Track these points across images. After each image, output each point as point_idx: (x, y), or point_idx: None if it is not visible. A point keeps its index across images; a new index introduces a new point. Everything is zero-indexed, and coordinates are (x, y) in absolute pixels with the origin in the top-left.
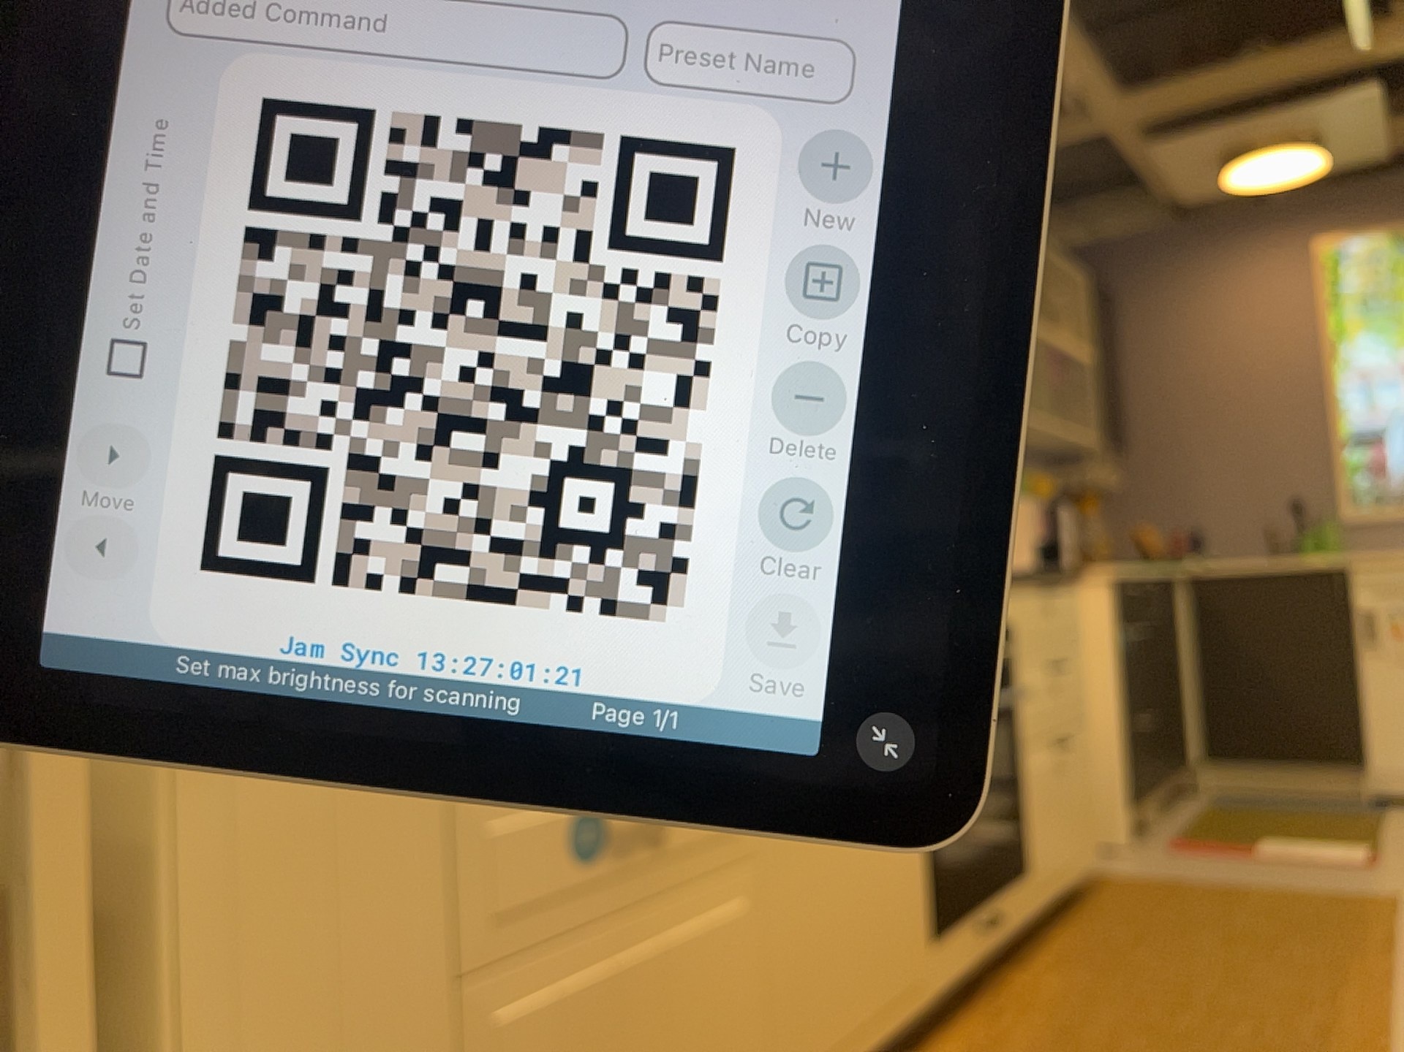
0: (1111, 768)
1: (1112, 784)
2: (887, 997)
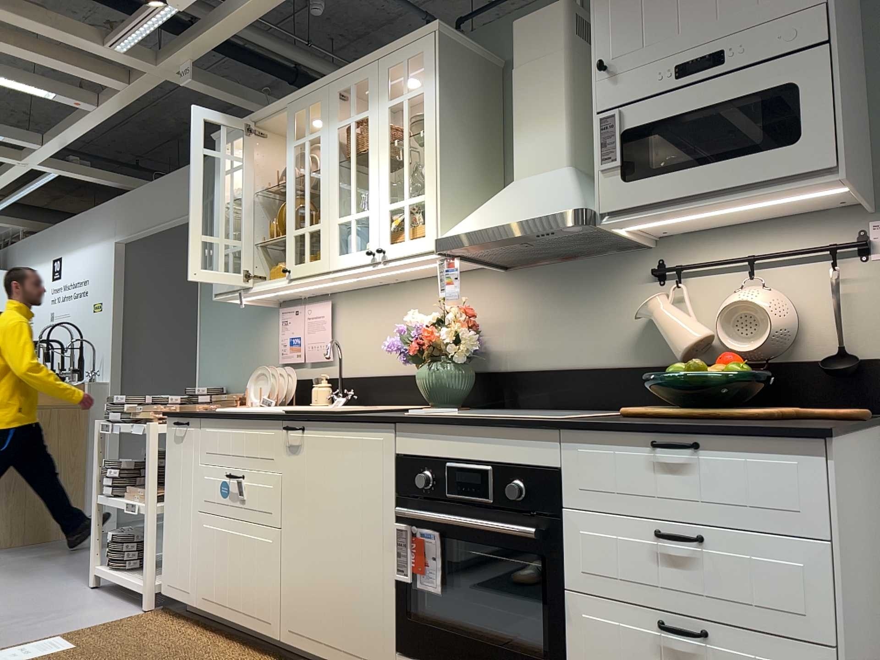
0: None
1: None
2: (349, 645)
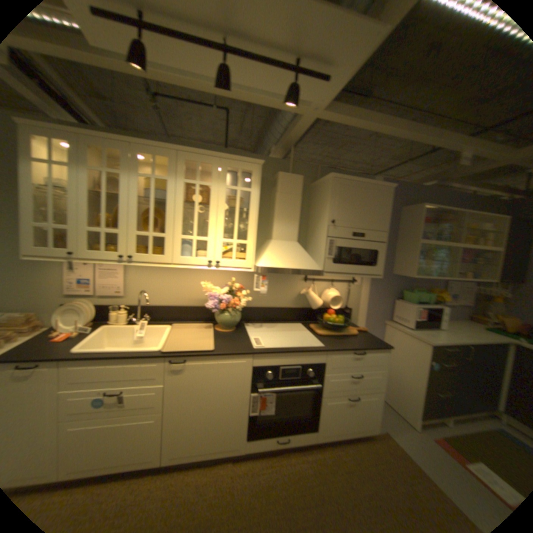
0: (418, 404)
1: (417, 409)
2: (217, 449)
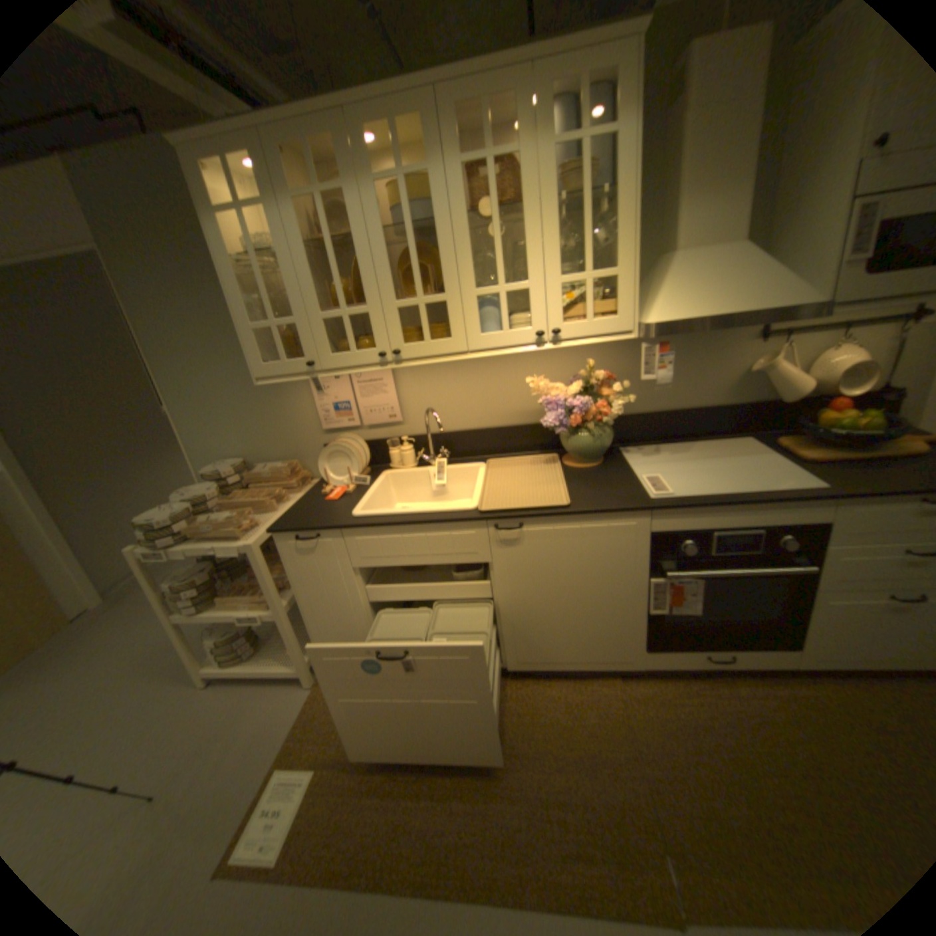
0: None
1: None
2: (596, 660)
